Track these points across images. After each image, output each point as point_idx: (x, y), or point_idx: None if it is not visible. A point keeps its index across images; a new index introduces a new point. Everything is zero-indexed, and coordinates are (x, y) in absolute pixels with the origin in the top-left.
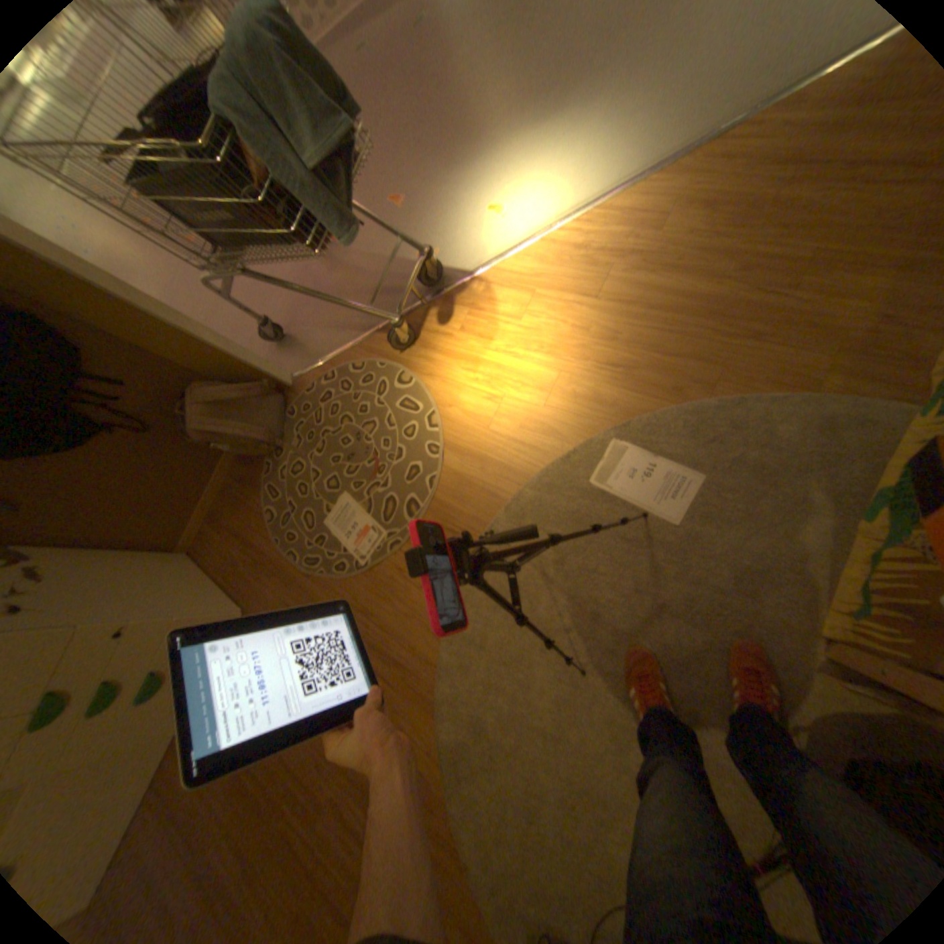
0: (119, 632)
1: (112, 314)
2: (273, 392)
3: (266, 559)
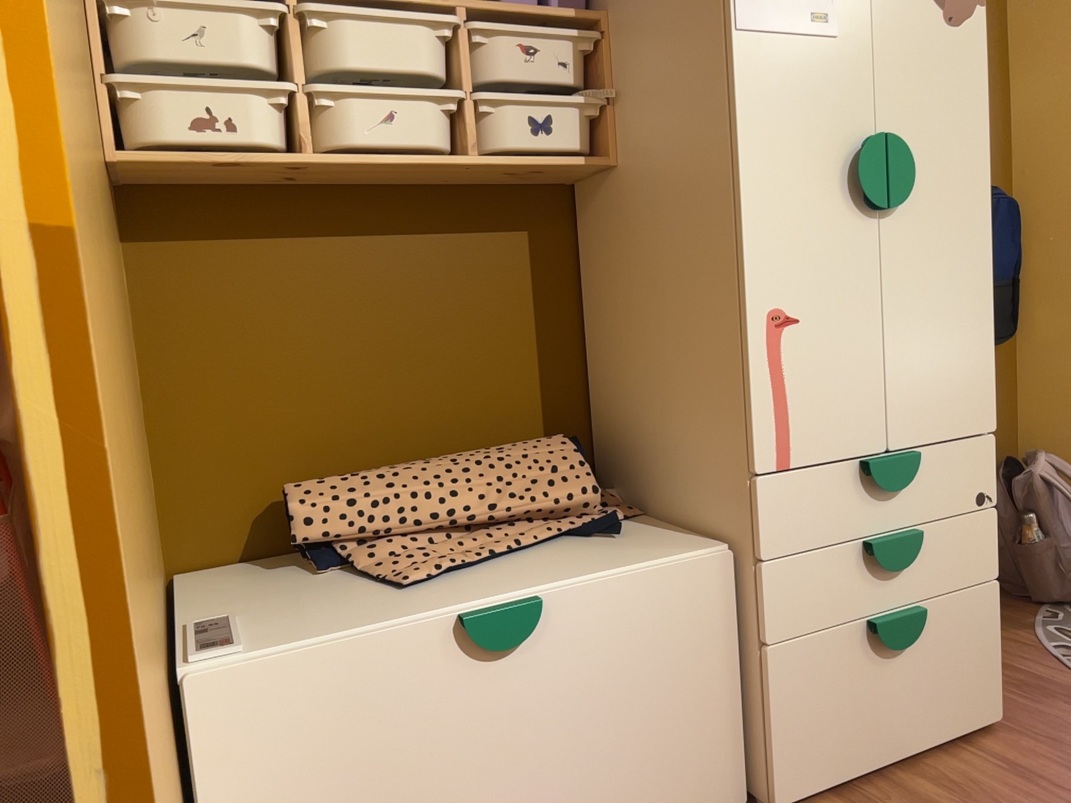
0: (989, 497)
1: (1060, 331)
2: (1068, 556)
3: (1068, 684)
